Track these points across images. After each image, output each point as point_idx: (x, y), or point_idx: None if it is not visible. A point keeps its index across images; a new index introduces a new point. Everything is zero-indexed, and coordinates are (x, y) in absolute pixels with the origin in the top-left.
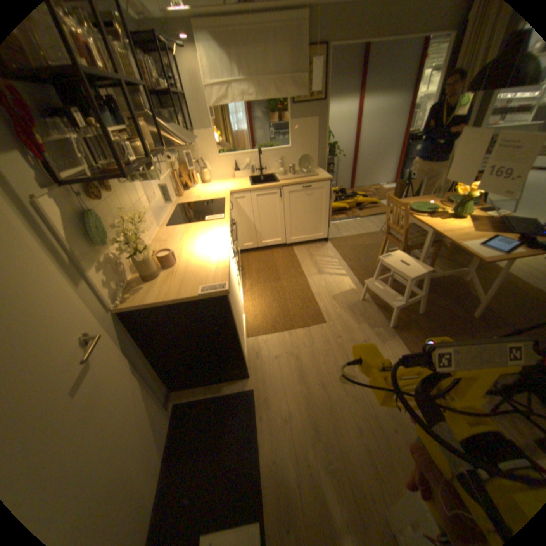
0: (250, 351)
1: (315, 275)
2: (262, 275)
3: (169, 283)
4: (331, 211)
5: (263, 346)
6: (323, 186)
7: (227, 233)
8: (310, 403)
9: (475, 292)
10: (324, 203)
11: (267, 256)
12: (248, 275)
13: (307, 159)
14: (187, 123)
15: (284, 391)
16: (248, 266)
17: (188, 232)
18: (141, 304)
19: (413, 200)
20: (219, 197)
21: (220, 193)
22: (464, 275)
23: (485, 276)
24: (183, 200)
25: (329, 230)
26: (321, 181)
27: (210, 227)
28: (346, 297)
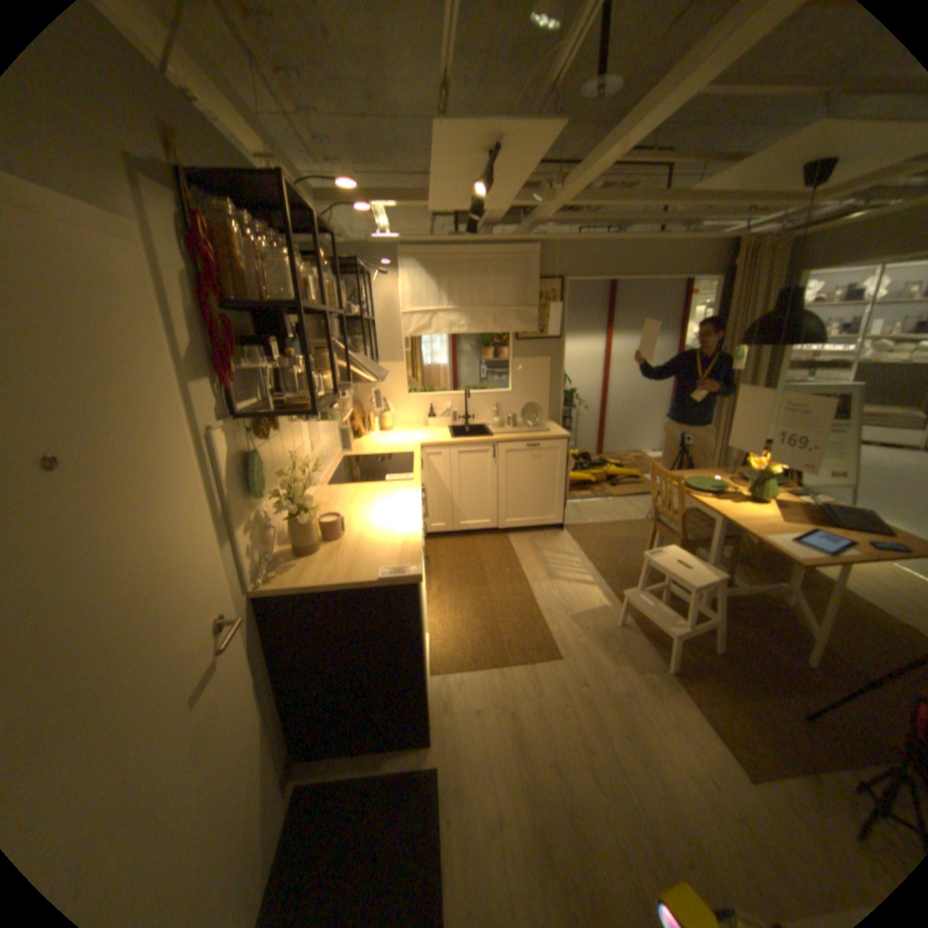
0: (434, 699)
1: (544, 580)
2: (457, 575)
3: (335, 561)
4: (568, 485)
5: (457, 691)
6: (556, 447)
7: (418, 500)
8: (537, 801)
9: (807, 625)
10: (558, 471)
11: (467, 545)
12: (436, 573)
13: (533, 409)
14: (372, 354)
15: (490, 775)
16: (436, 560)
17: (361, 495)
18: (293, 587)
19: (690, 473)
20: (405, 451)
21: (407, 445)
22: (786, 596)
23: (819, 600)
24: (352, 452)
25: (565, 513)
26: (554, 440)
27: (392, 490)
28: (595, 619)
